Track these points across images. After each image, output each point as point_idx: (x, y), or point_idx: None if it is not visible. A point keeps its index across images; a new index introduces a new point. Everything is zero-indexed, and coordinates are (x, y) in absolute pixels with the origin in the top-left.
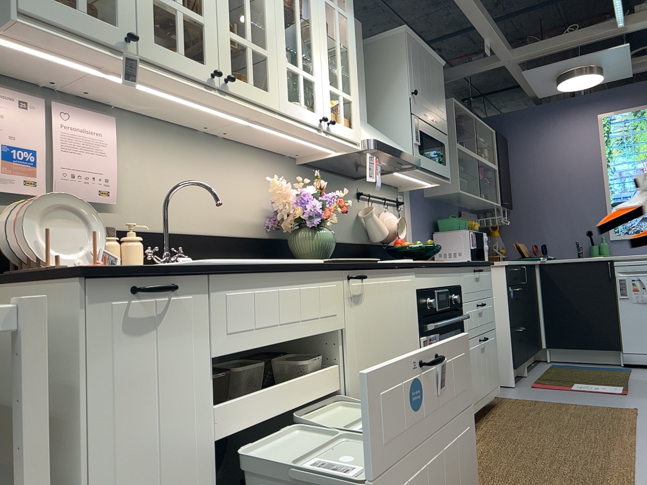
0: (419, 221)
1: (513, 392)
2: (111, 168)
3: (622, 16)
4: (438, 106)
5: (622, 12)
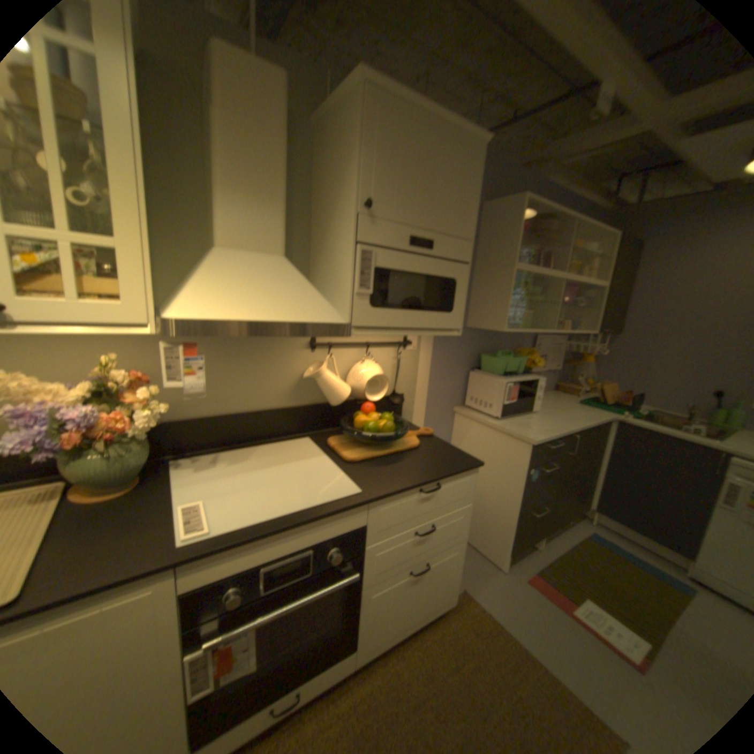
0: (443, 358)
1: (494, 587)
2: None
3: None
4: (452, 215)
5: None
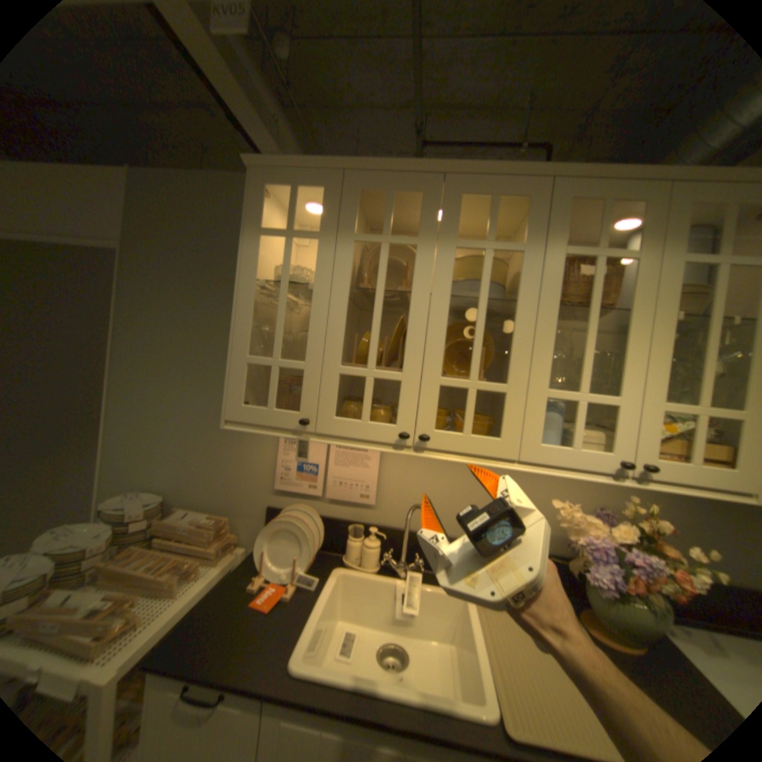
0: None
1: None
2: (373, 476)
3: None
4: None
5: None
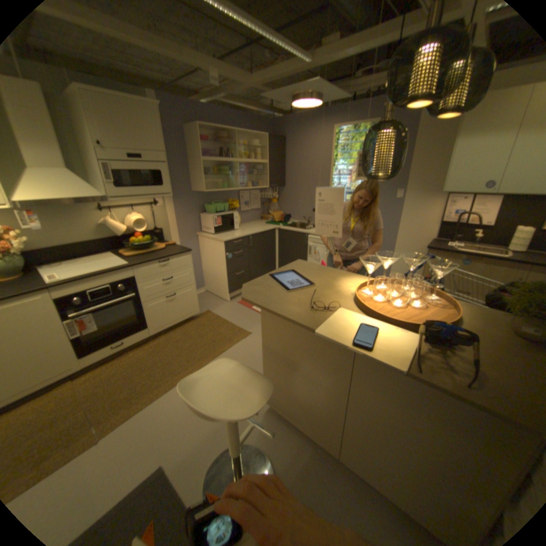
0: (182, 208)
1: (222, 307)
2: None
3: (304, 53)
4: (148, 141)
5: (297, 51)
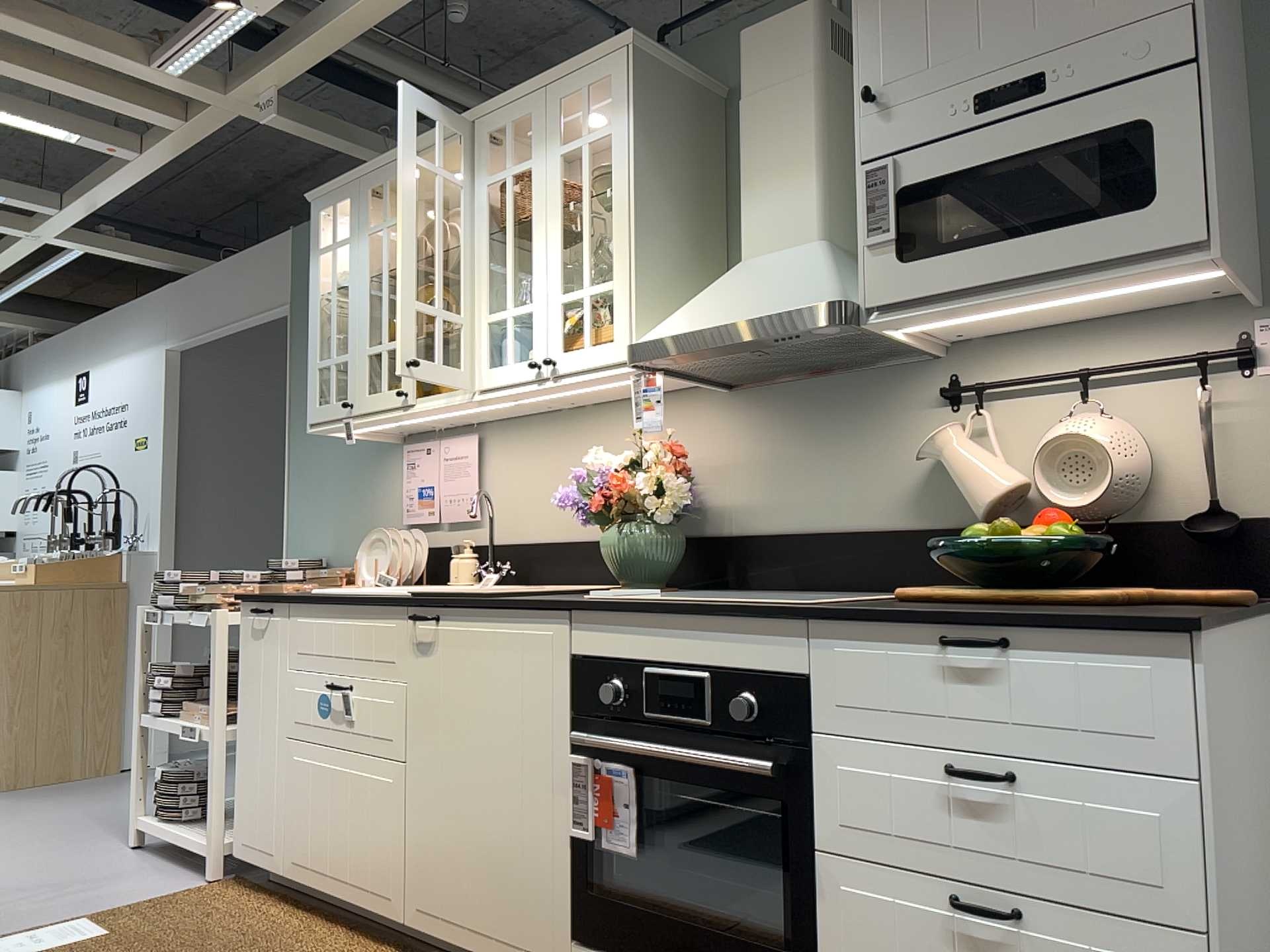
0: None
1: None
2: (473, 485)
3: None
4: None
5: None
